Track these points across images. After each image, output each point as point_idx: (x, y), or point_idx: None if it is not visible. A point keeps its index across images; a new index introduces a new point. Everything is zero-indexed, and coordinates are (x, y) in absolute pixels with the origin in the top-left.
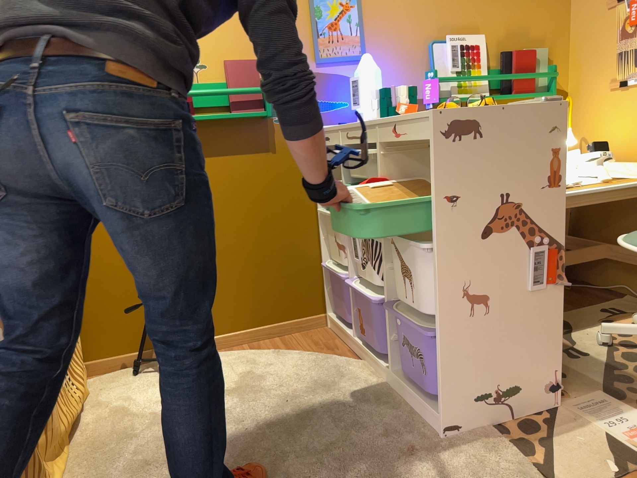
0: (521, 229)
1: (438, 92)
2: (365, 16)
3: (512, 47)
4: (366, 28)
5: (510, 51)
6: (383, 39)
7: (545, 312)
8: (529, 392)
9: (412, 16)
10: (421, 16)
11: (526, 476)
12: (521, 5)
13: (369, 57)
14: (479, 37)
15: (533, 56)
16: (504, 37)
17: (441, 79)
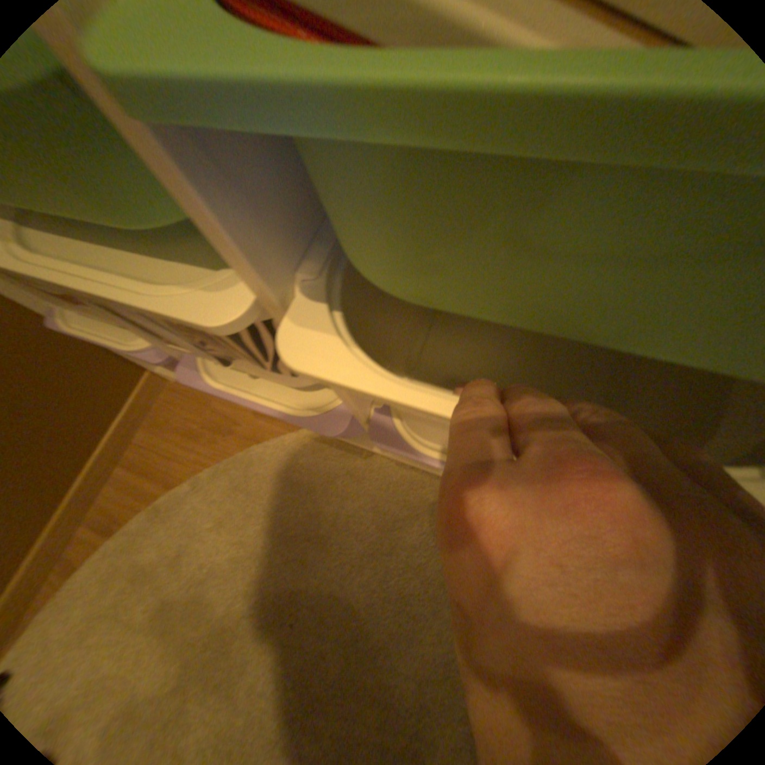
0: None
1: None
2: None
3: None
4: None
5: None
6: None
7: None
8: None
9: None
10: None
11: None
12: None
13: None
14: None
15: None
16: None
17: None
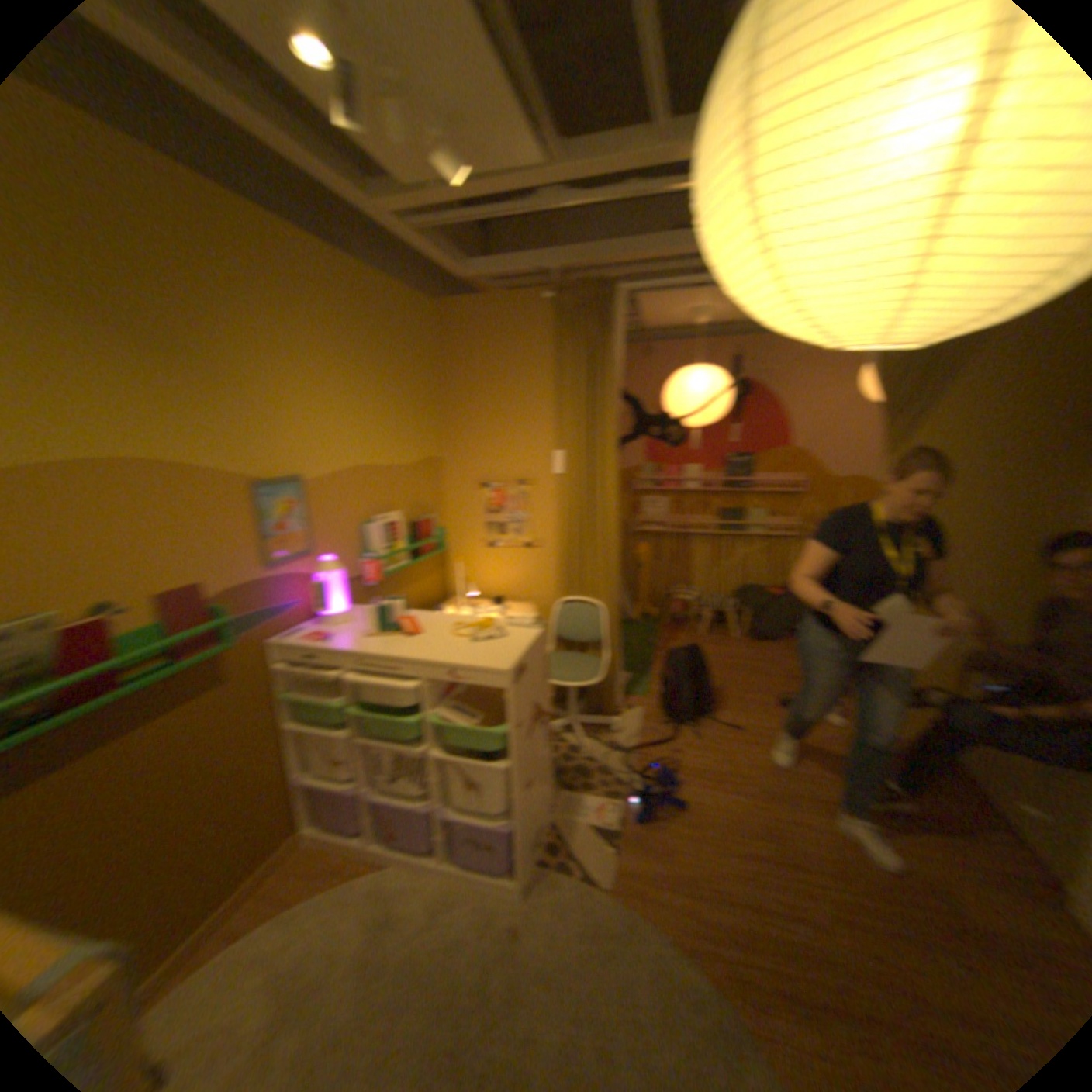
0: (542, 717)
1: (385, 572)
2: (315, 509)
3: (419, 516)
4: (316, 521)
5: (422, 522)
6: (332, 529)
7: (551, 762)
8: (547, 821)
9: (353, 502)
10: (359, 501)
11: (586, 890)
12: (422, 481)
13: (337, 558)
14: (401, 513)
15: (436, 523)
16: (414, 509)
17: (382, 556)
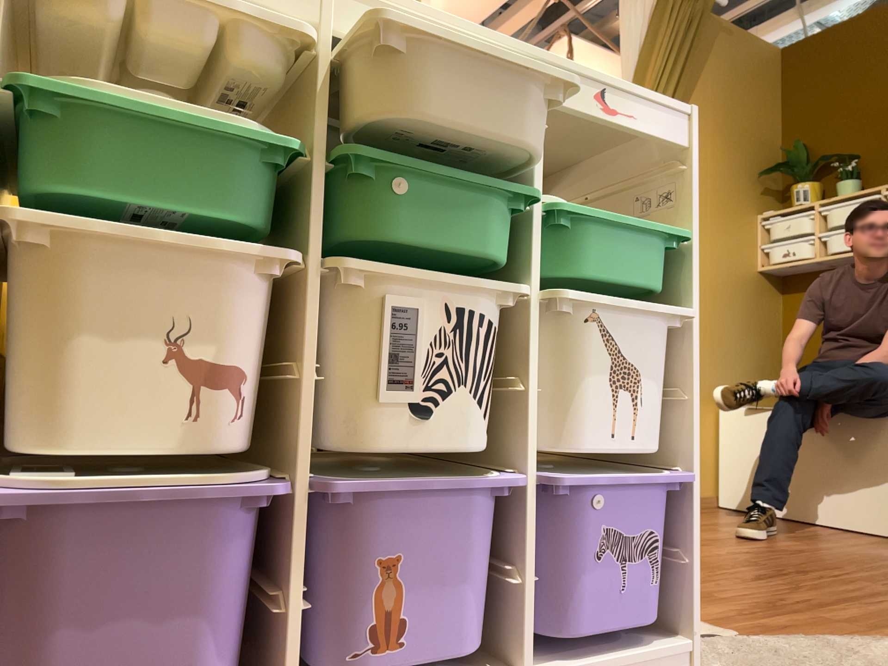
0: None
1: None
2: None
3: None
4: None
5: None
6: None
7: None
8: None
9: None
10: None
11: (718, 636)
12: None
13: None
14: None
15: None
16: None
17: None
